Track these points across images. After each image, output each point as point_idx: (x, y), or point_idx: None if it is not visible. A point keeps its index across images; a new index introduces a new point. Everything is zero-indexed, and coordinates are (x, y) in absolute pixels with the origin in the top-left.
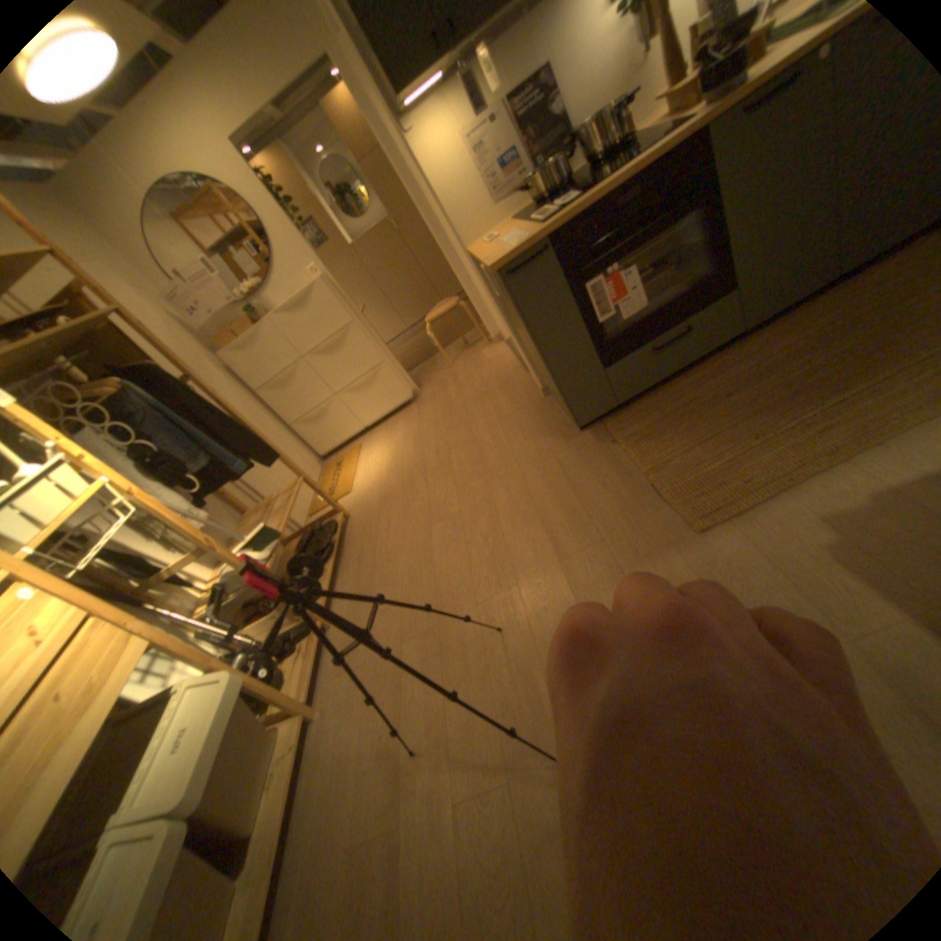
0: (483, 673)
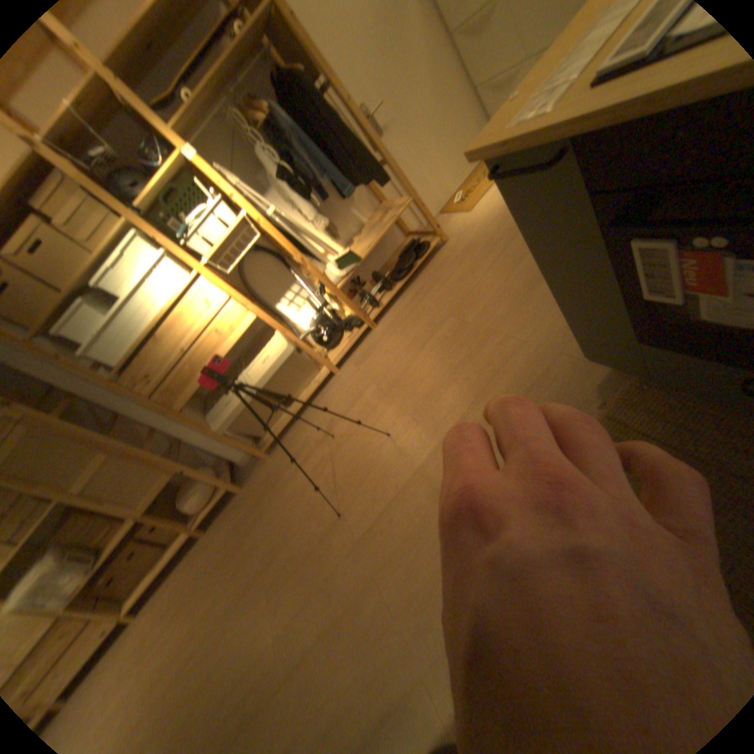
0: (366, 444)
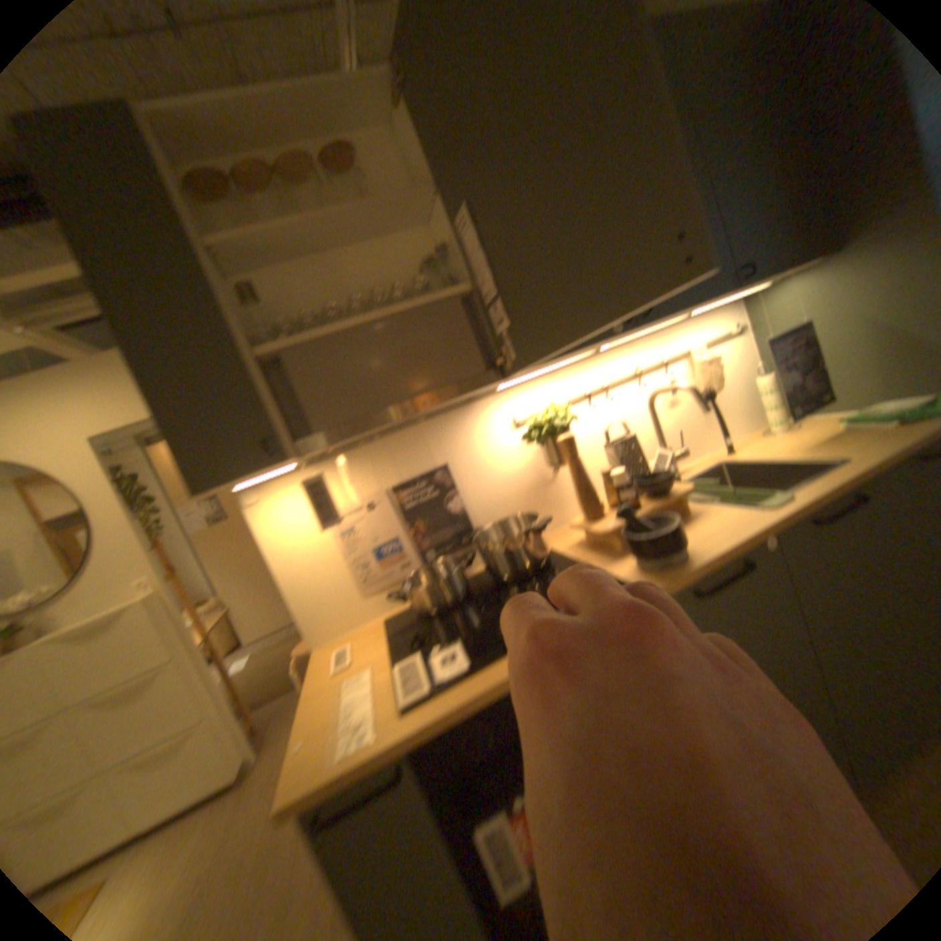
0: None
